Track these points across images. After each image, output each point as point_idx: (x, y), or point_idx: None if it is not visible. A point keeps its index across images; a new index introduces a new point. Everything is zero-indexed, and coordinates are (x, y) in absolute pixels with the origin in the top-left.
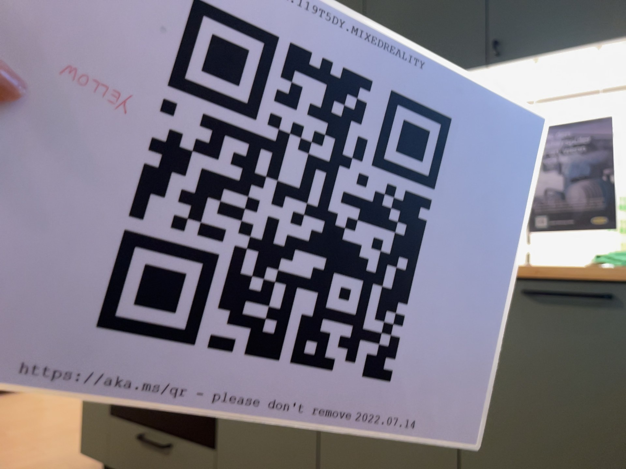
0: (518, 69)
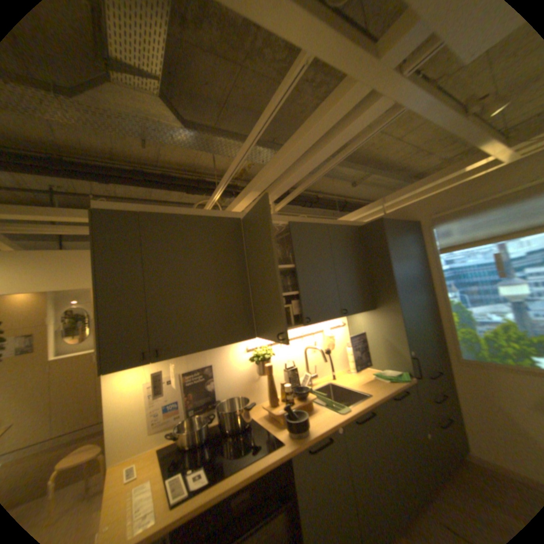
0: (342, 316)
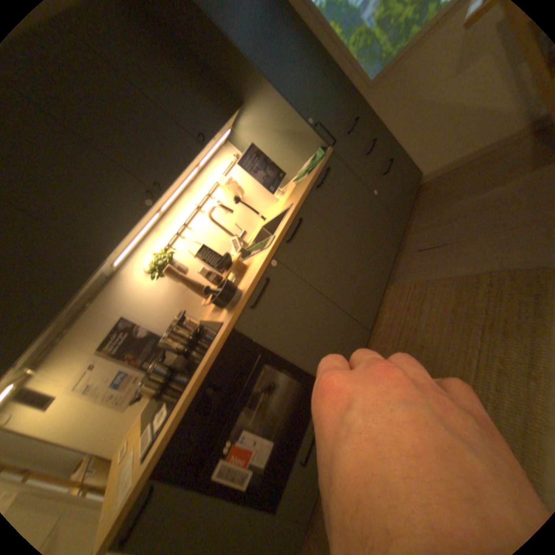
0: (208, 144)
